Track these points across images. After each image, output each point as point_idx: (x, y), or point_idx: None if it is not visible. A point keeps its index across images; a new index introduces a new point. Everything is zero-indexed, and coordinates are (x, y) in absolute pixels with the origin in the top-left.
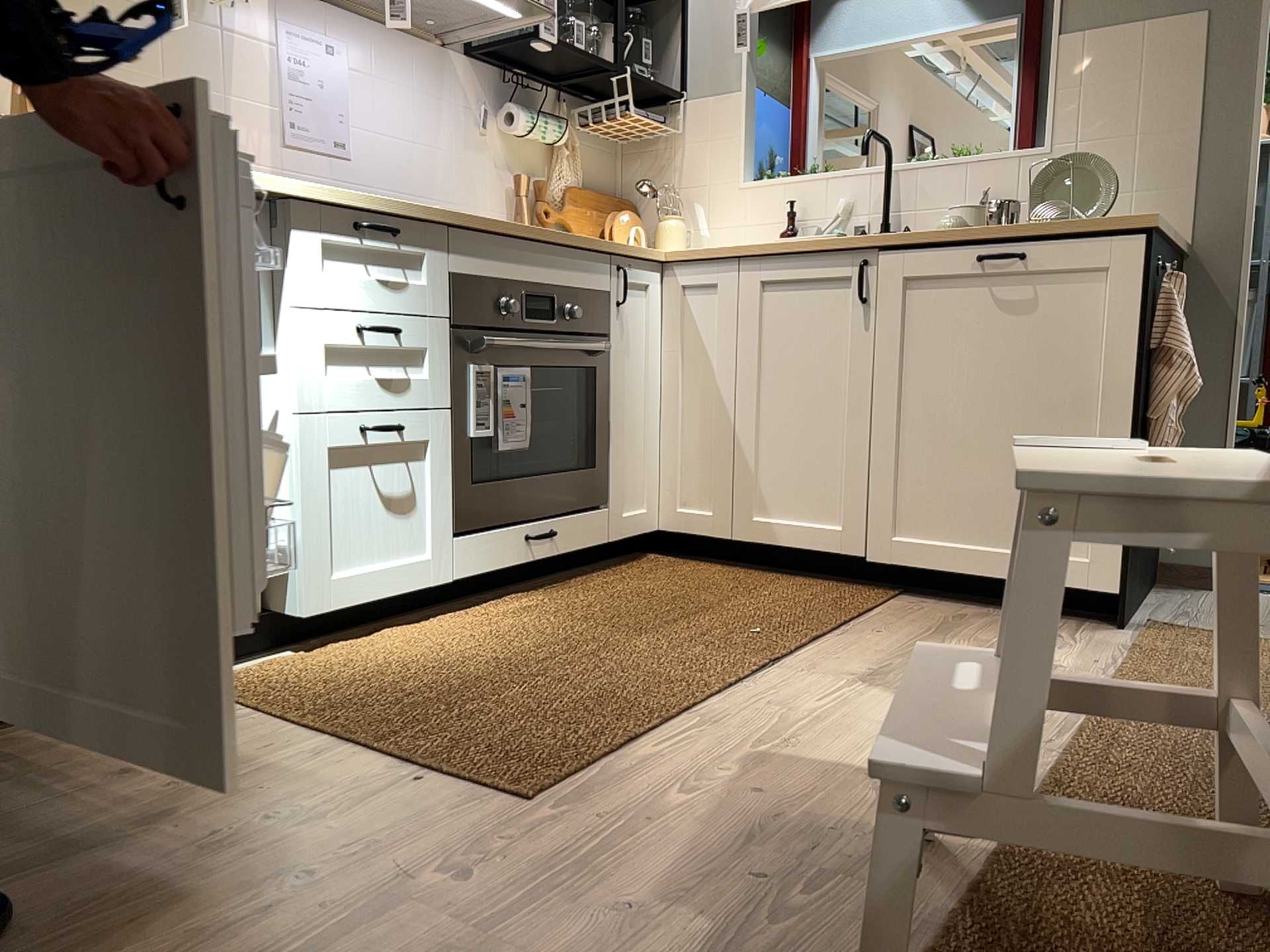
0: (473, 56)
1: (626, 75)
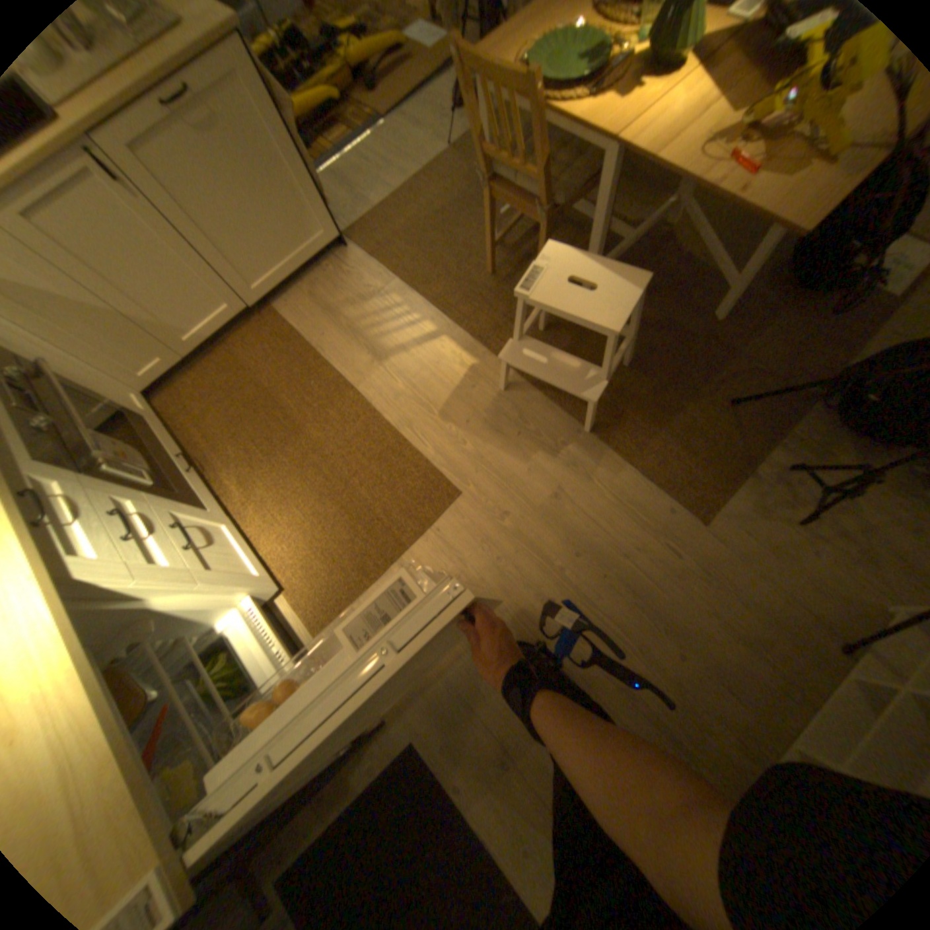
0: None
1: None
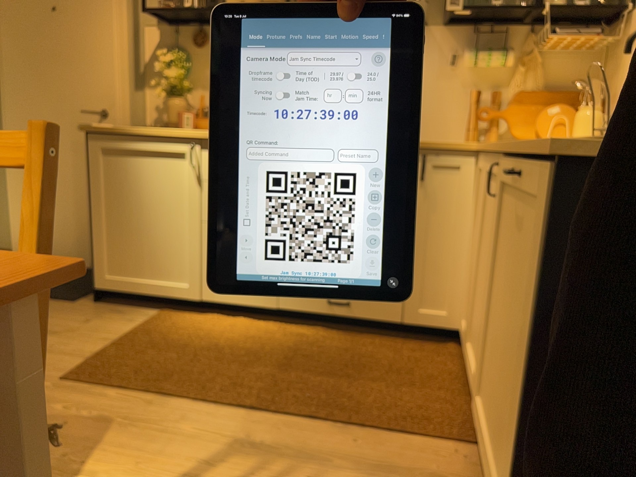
0: (445, 25)
1: (544, 11)
